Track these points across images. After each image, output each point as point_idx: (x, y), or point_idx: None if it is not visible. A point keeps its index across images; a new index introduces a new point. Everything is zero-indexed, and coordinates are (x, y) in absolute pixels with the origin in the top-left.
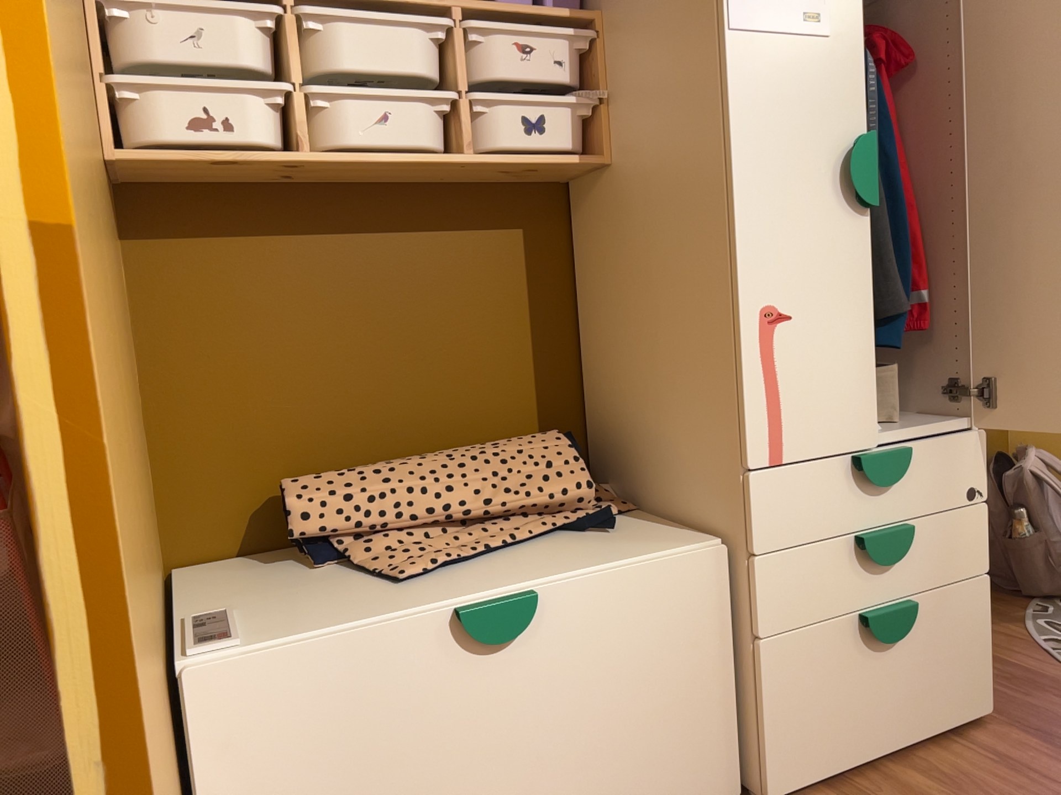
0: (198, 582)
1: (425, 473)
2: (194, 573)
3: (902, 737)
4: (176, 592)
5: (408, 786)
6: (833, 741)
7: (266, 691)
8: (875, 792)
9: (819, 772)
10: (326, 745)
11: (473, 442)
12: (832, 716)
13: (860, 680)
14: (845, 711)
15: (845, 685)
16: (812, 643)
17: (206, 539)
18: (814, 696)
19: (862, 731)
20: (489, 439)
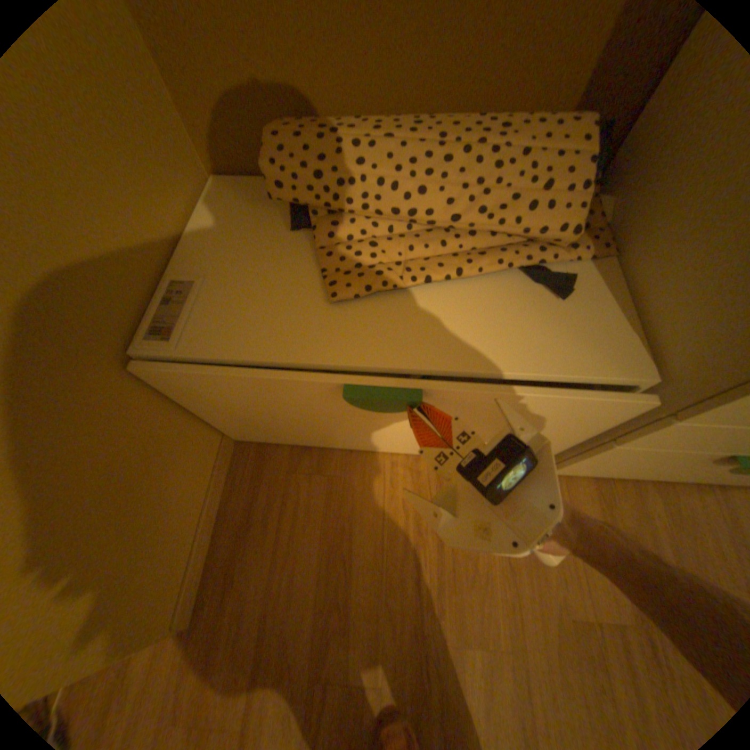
0: (210, 207)
1: (404, 156)
2: (216, 187)
3: (673, 479)
4: (189, 218)
5: (315, 419)
6: (618, 472)
7: (198, 378)
8: (619, 500)
9: (592, 474)
10: (255, 401)
11: (490, 98)
12: (631, 468)
13: (677, 466)
14: (645, 469)
15: (660, 465)
16: (662, 453)
17: (228, 152)
18: (629, 463)
19: (646, 474)
20: (510, 98)
